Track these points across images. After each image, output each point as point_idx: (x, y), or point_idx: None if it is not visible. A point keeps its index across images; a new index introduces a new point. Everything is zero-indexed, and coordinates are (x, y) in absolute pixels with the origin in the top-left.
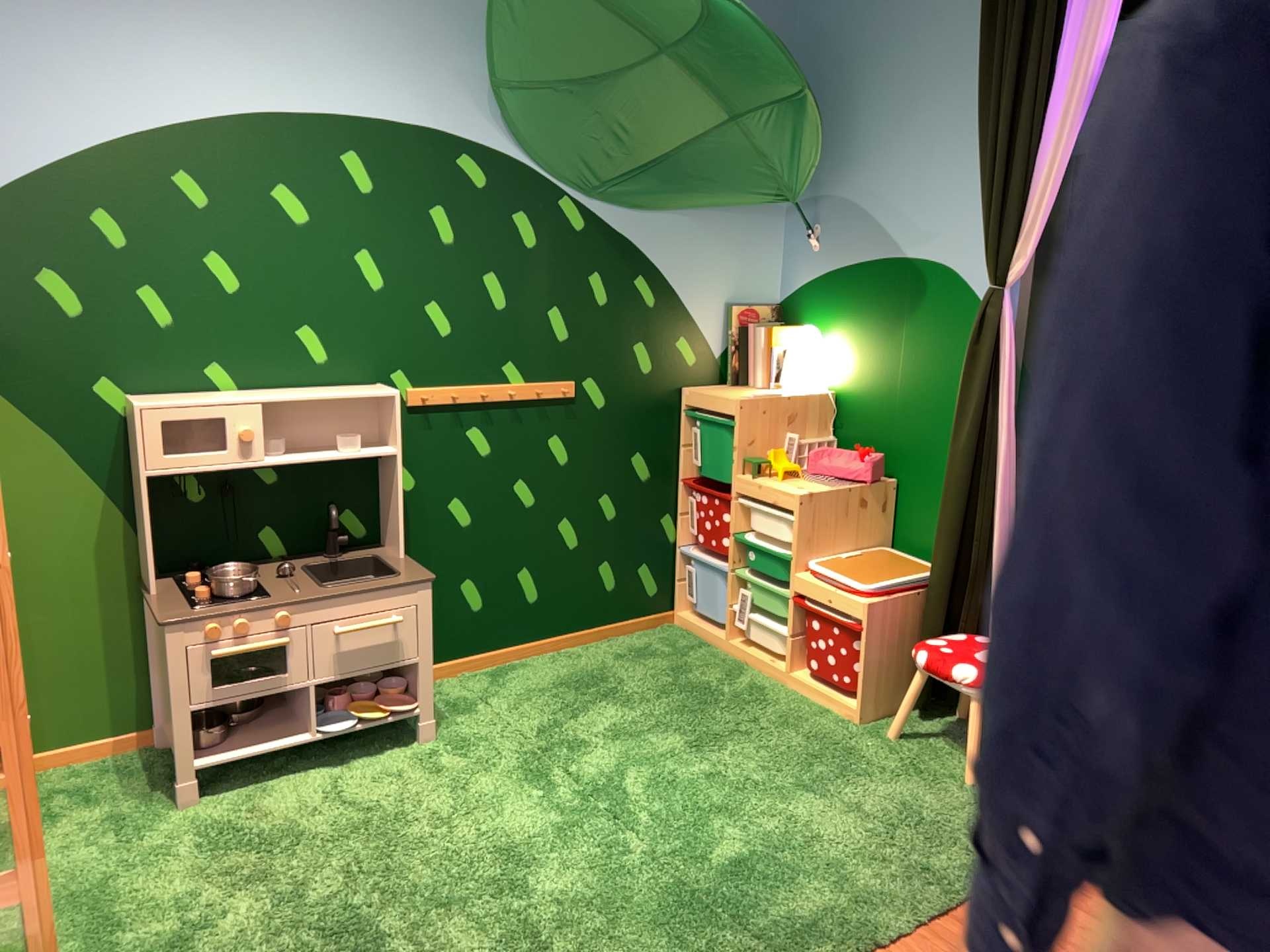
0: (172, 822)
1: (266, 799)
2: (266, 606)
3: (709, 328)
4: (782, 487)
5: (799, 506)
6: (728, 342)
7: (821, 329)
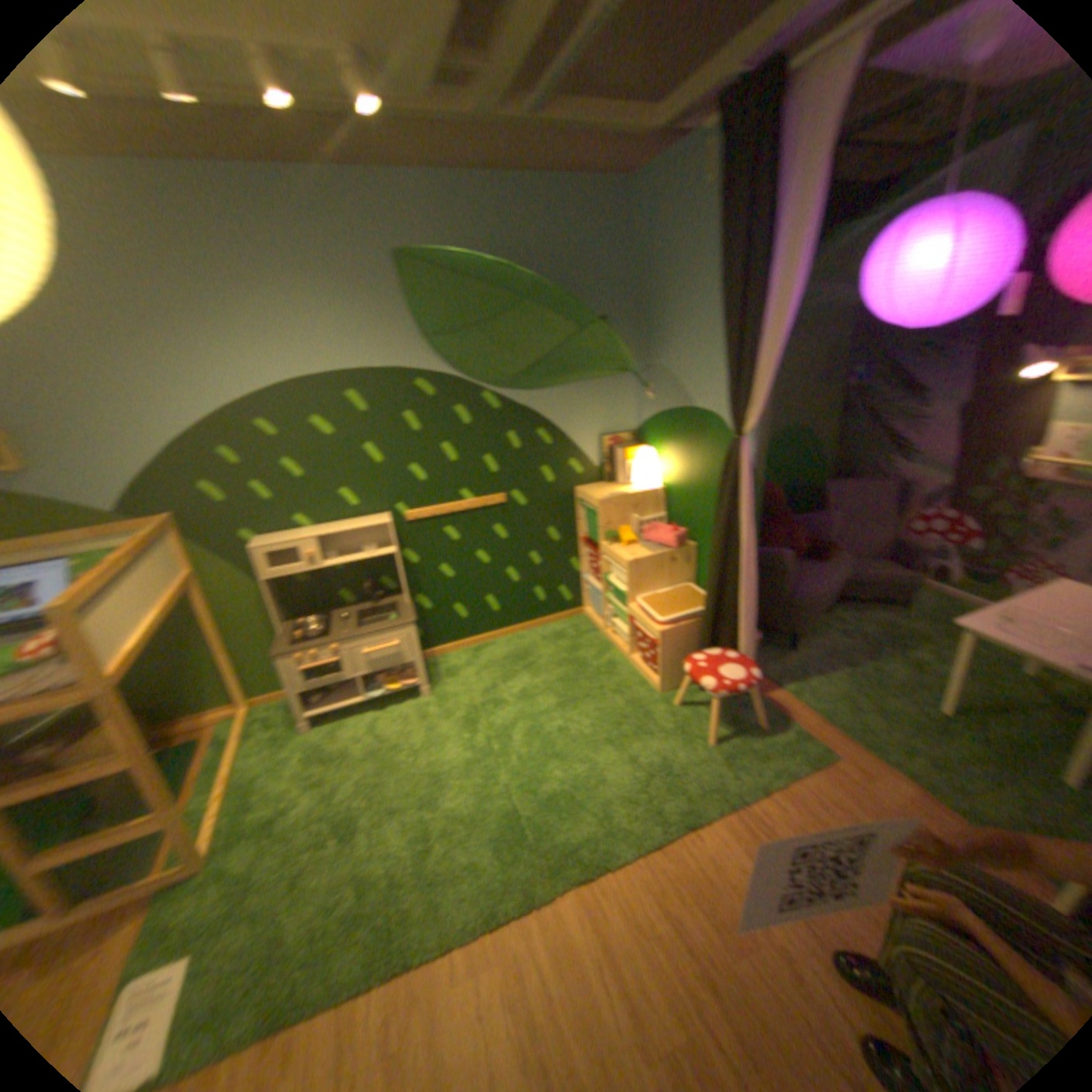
0: (293, 745)
1: (339, 732)
2: (322, 644)
3: (587, 452)
4: (619, 554)
5: (625, 568)
6: (600, 459)
7: (654, 448)
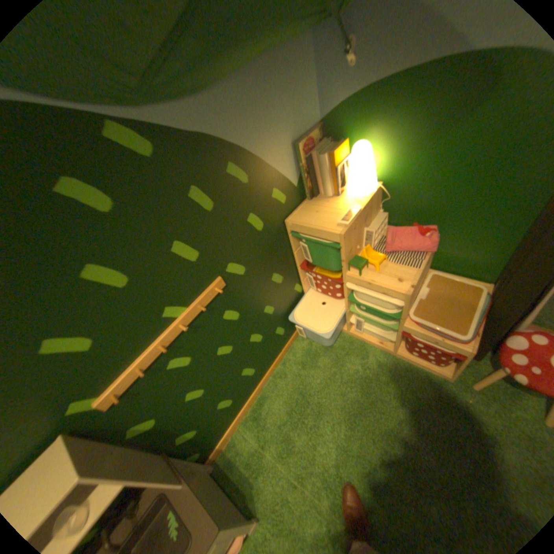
0: None
1: None
2: None
3: (287, 170)
4: (387, 284)
5: (408, 299)
6: (299, 172)
7: (363, 137)
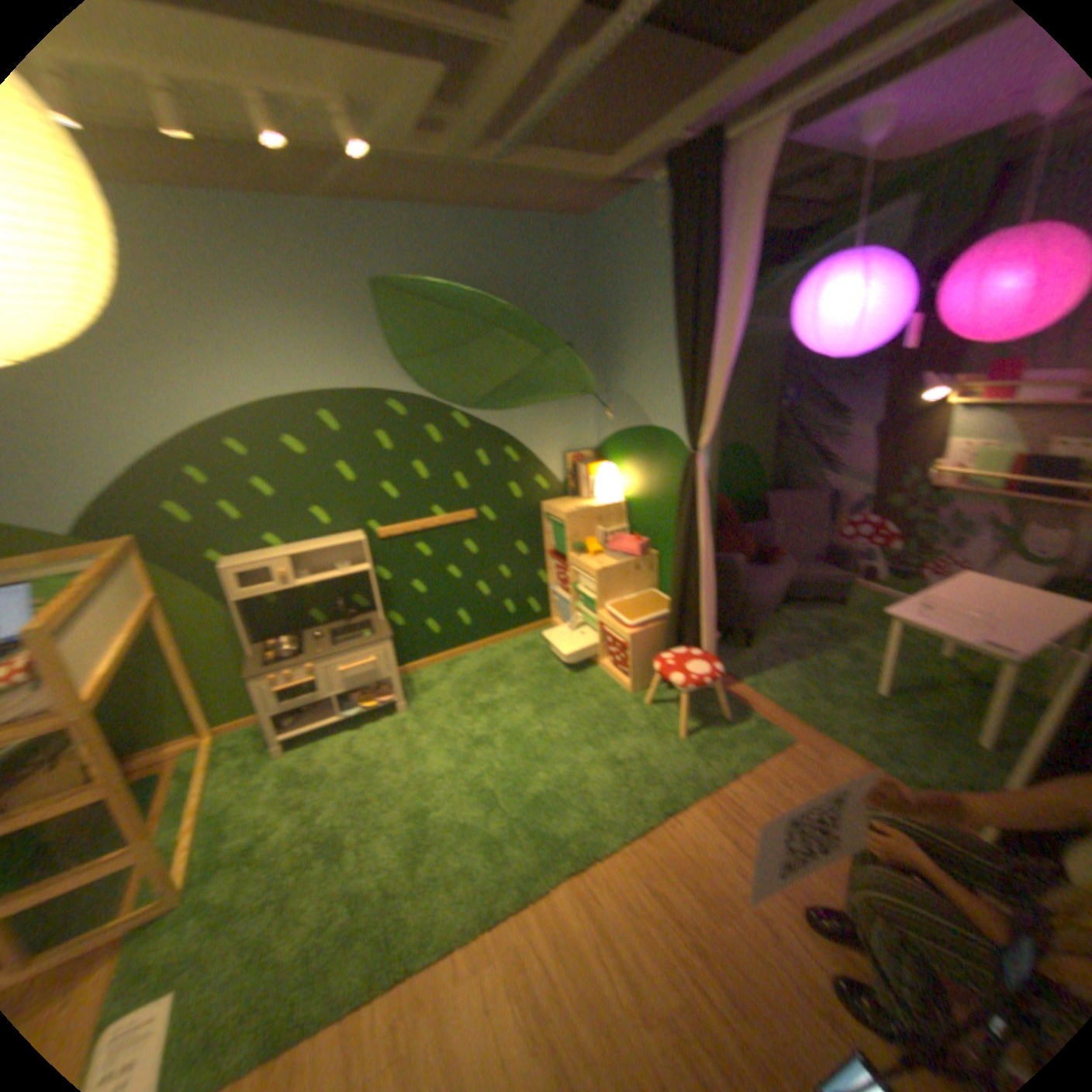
0: (266, 770)
1: (314, 753)
2: (297, 663)
3: (552, 469)
4: (587, 564)
5: (594, 576)
6: (564, 475)
7: (615, 464)
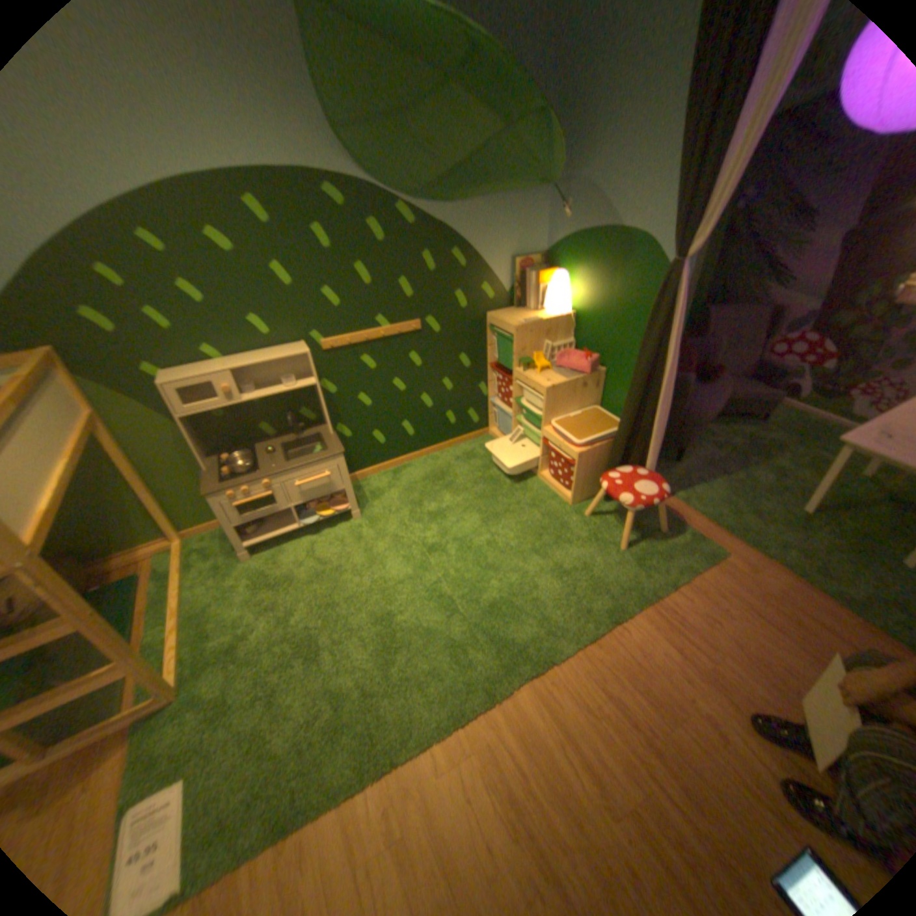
0: (238, 571)
1: (281, 556)
2: (256, 479)
3: (501, 276)
4: (536, 381)
5: (544, 394)
6: (513, 283)
7: (568, 272)
